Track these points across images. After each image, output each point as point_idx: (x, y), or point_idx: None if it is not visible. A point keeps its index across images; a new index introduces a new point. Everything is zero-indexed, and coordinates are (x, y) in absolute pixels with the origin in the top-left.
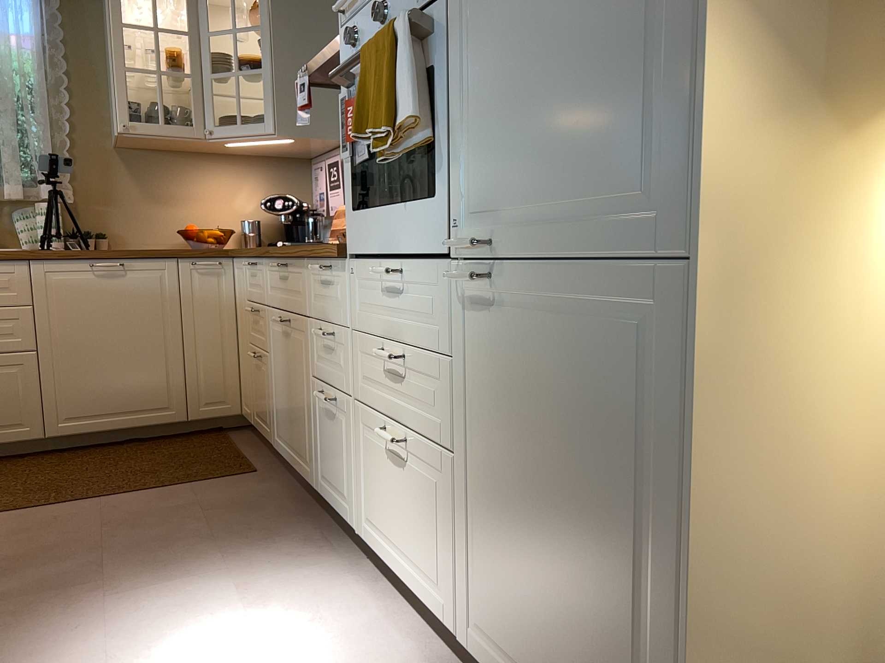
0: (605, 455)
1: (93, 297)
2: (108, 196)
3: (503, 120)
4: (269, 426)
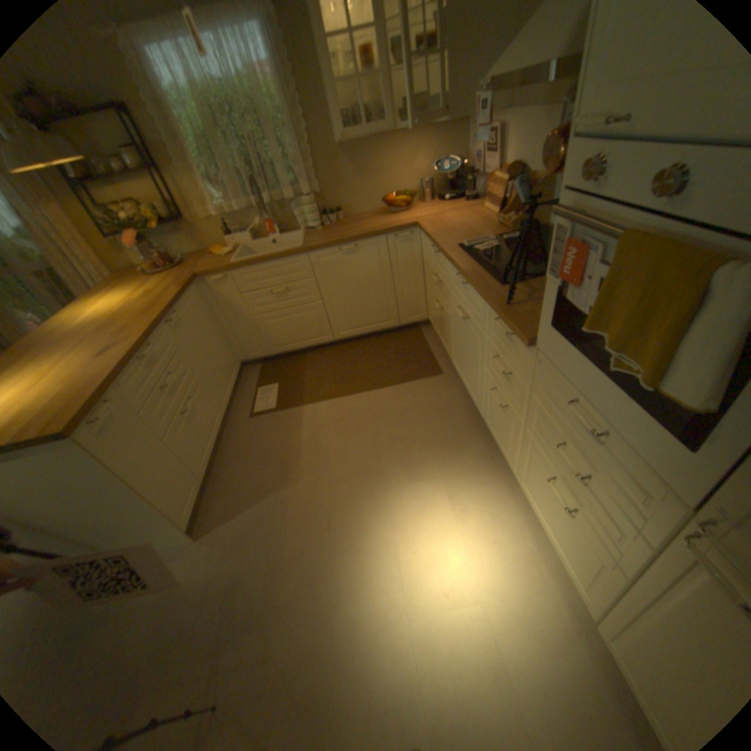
0: None
1: (343, 267)
2: (337, 180)
3: None
4: (448, 349)
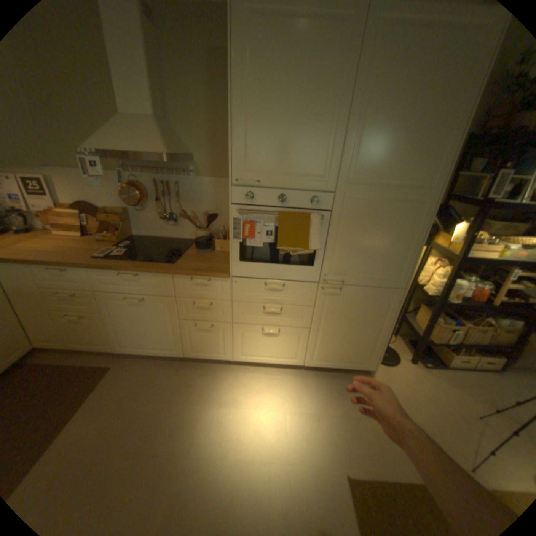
0: (370, 319)
1: None
2: None
3: (350, 254)
4: (102, 345)
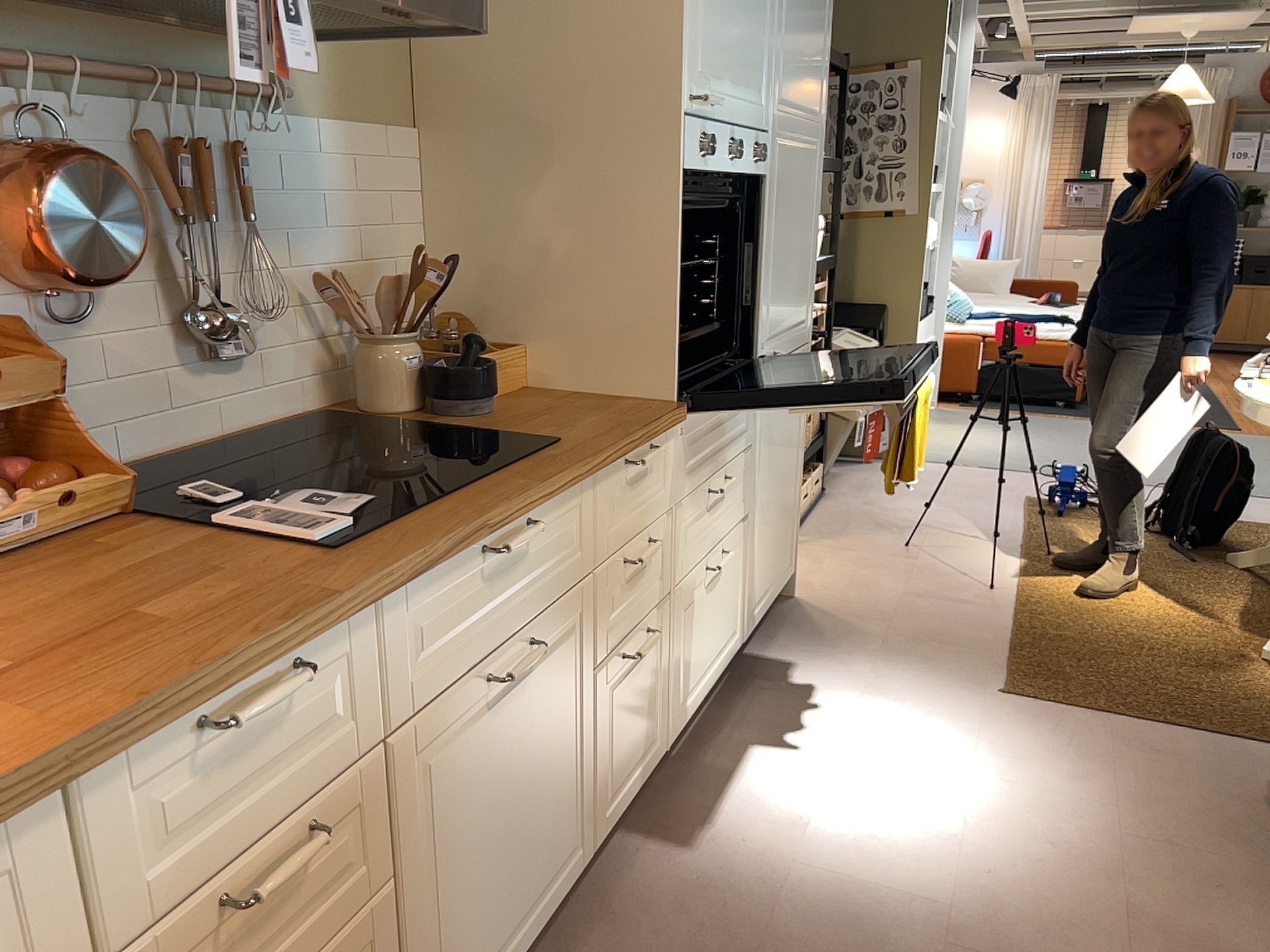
0: (793, 434)
1: None
2: None
3: (781, 279)
4: None
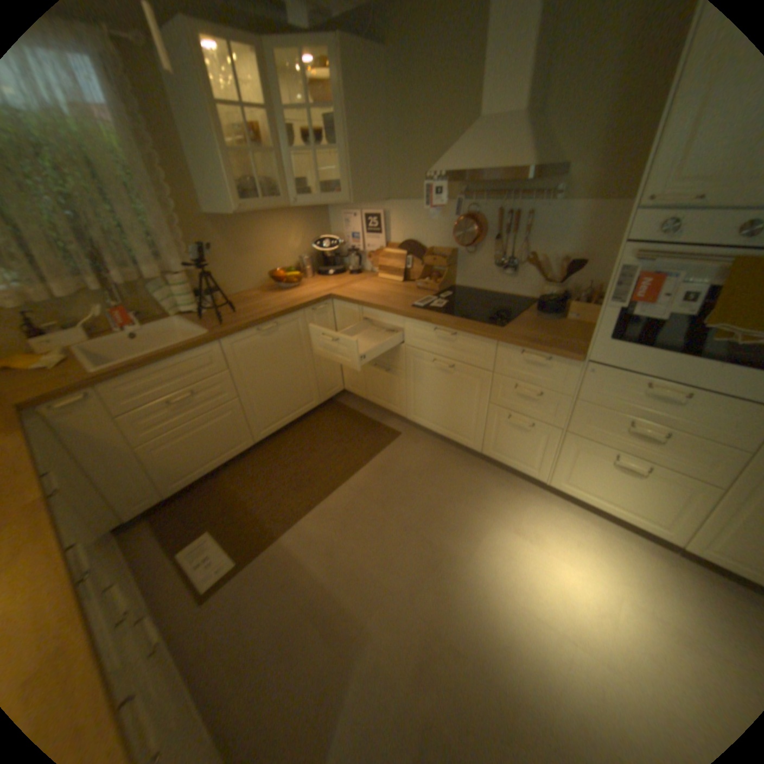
0: None
1: (262, 352)
2: (207, 257)
3: None
4: (399, 407)
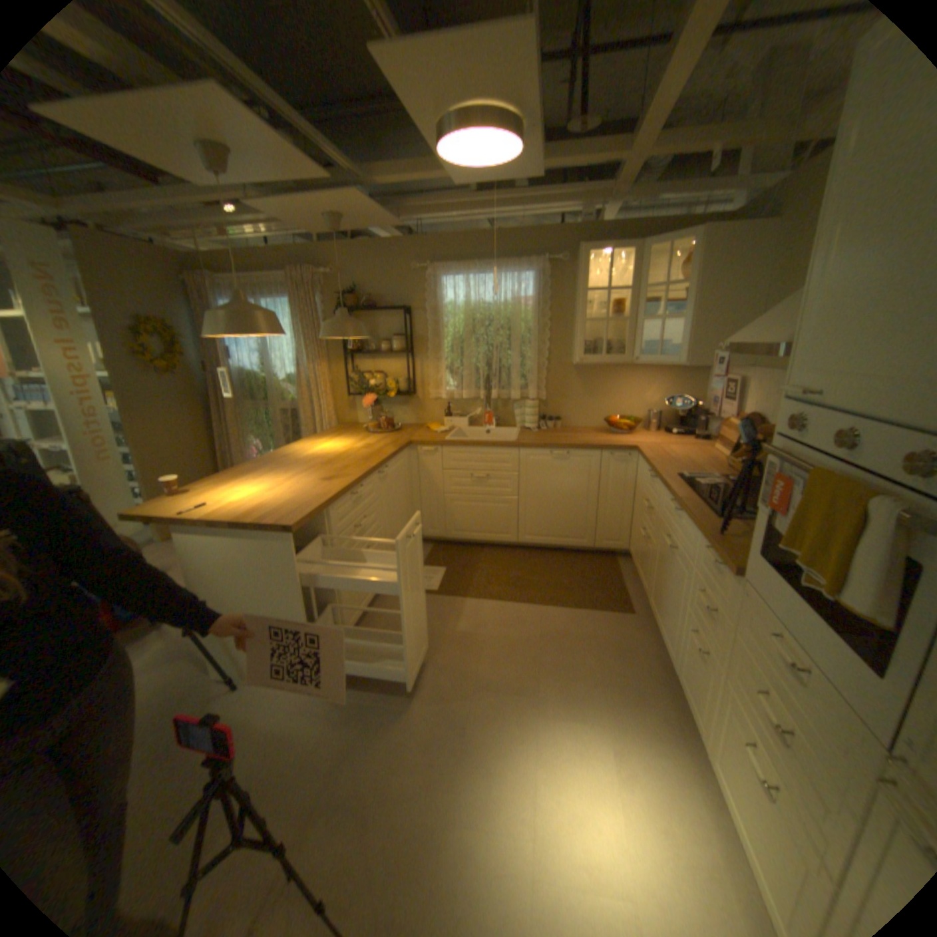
0: None
1: (549, 470)
2: (564, 393)
3: None
4: (647, 586)
